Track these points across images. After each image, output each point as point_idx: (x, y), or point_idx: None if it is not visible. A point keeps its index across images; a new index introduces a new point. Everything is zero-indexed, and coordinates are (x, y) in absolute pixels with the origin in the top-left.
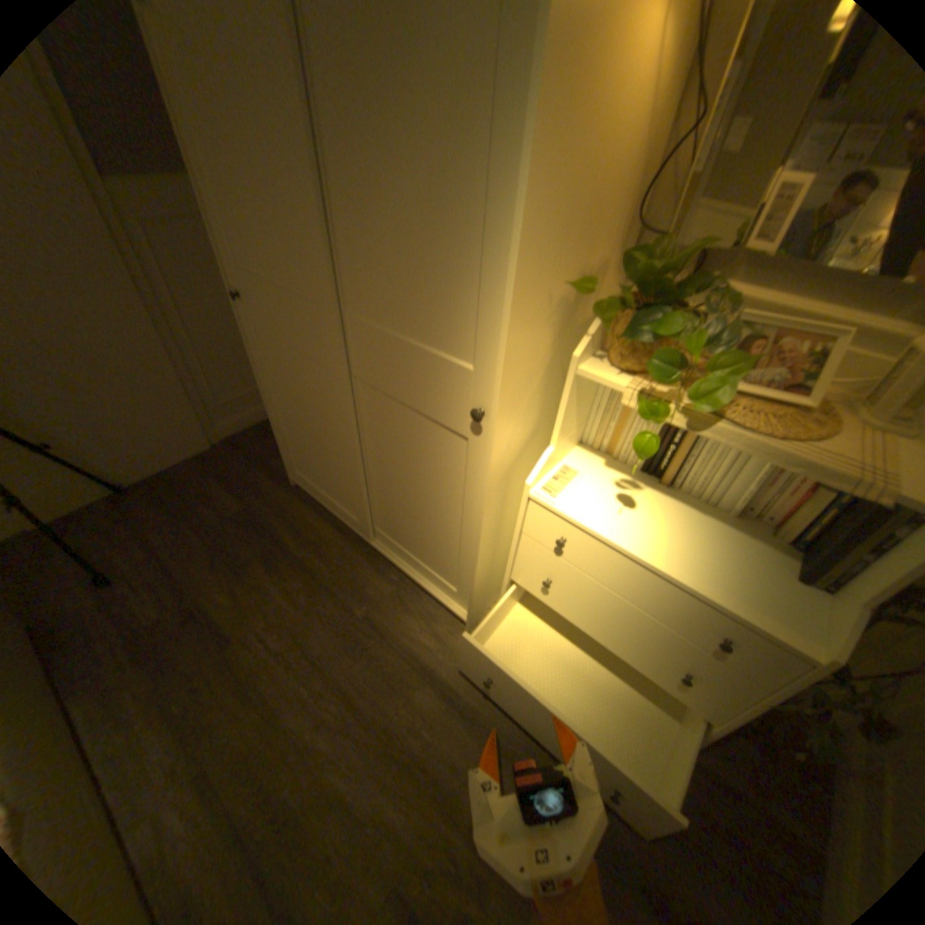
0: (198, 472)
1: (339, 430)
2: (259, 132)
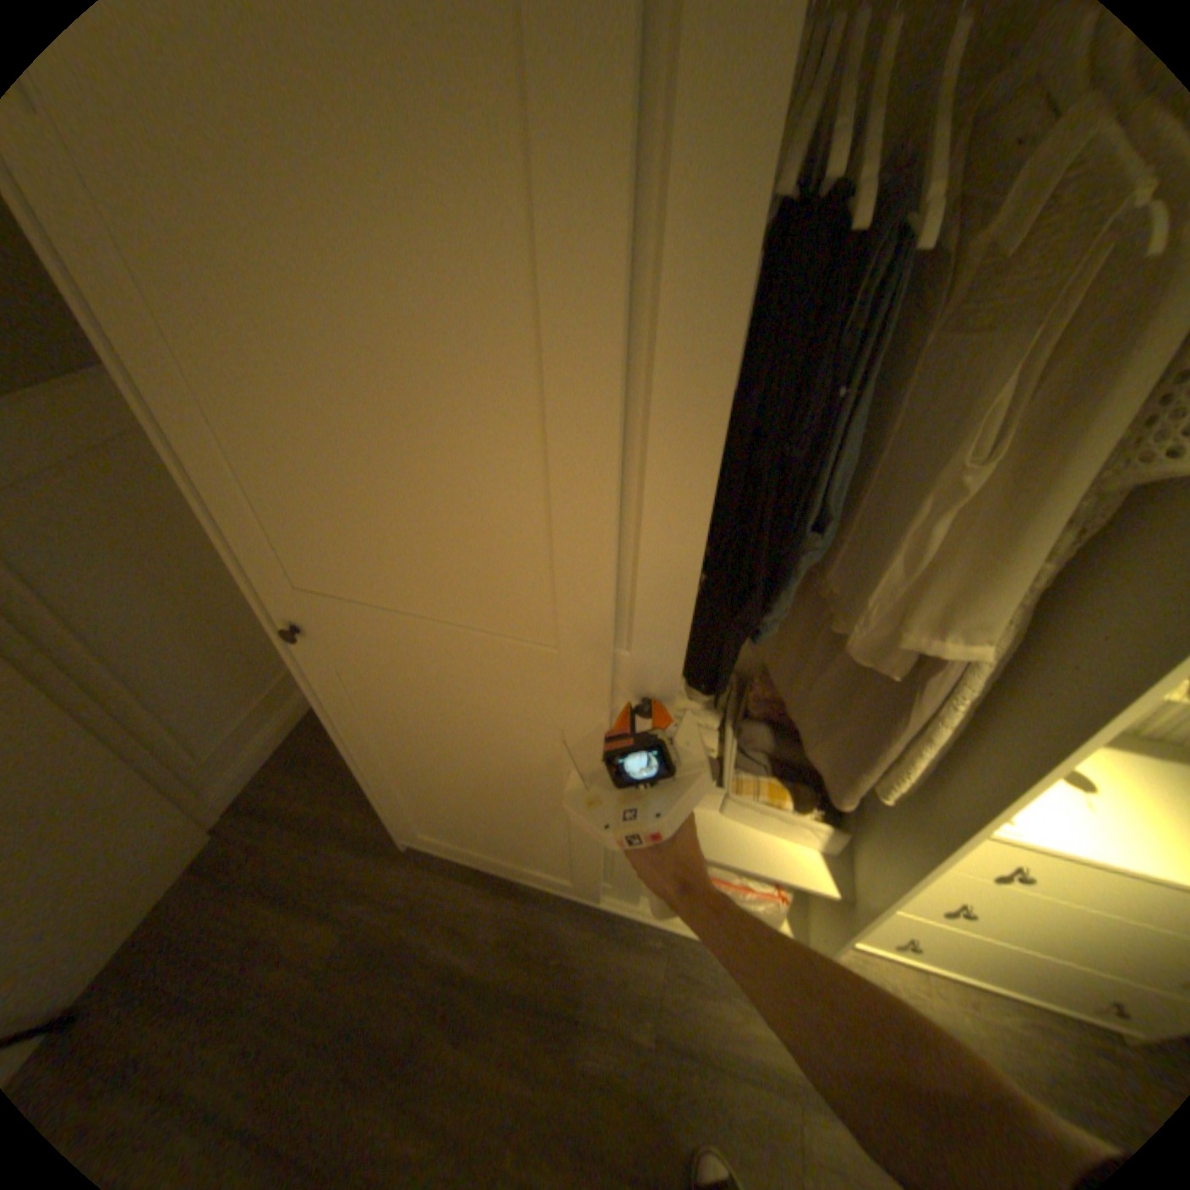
0: (214, 901)
1: (562, 798)
2: (438, 389)
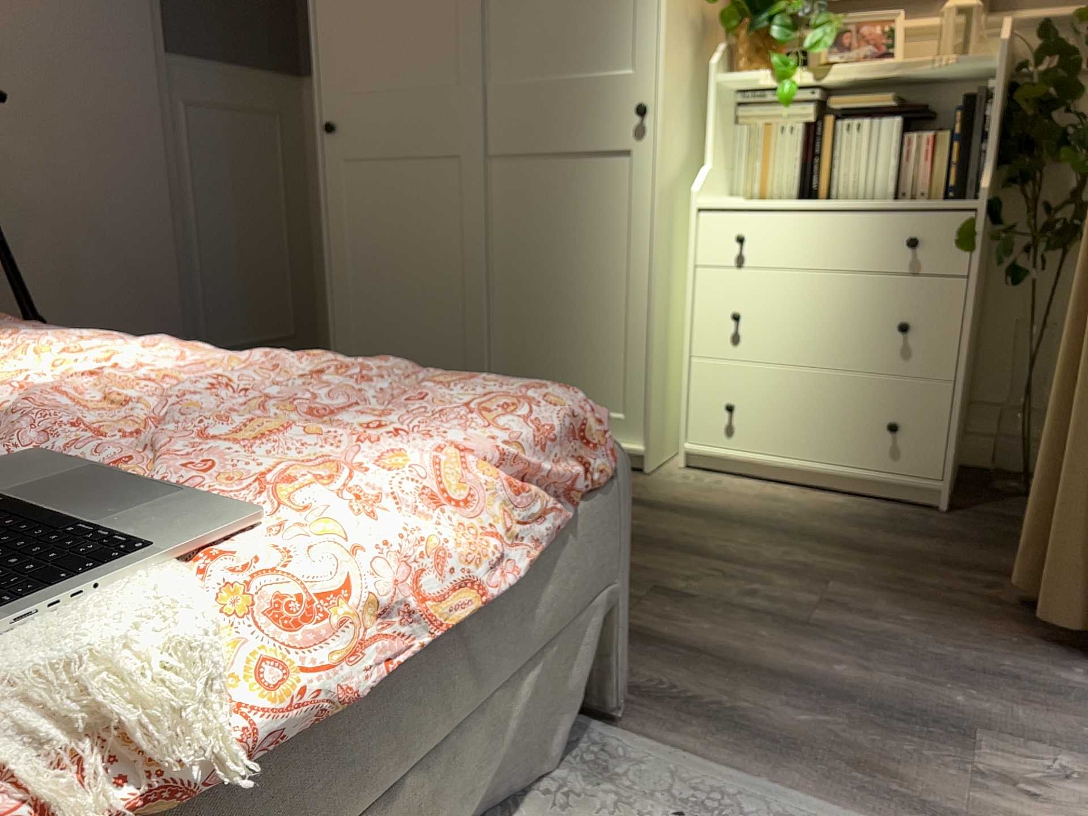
0: None
1: (459, 241)
2: None
